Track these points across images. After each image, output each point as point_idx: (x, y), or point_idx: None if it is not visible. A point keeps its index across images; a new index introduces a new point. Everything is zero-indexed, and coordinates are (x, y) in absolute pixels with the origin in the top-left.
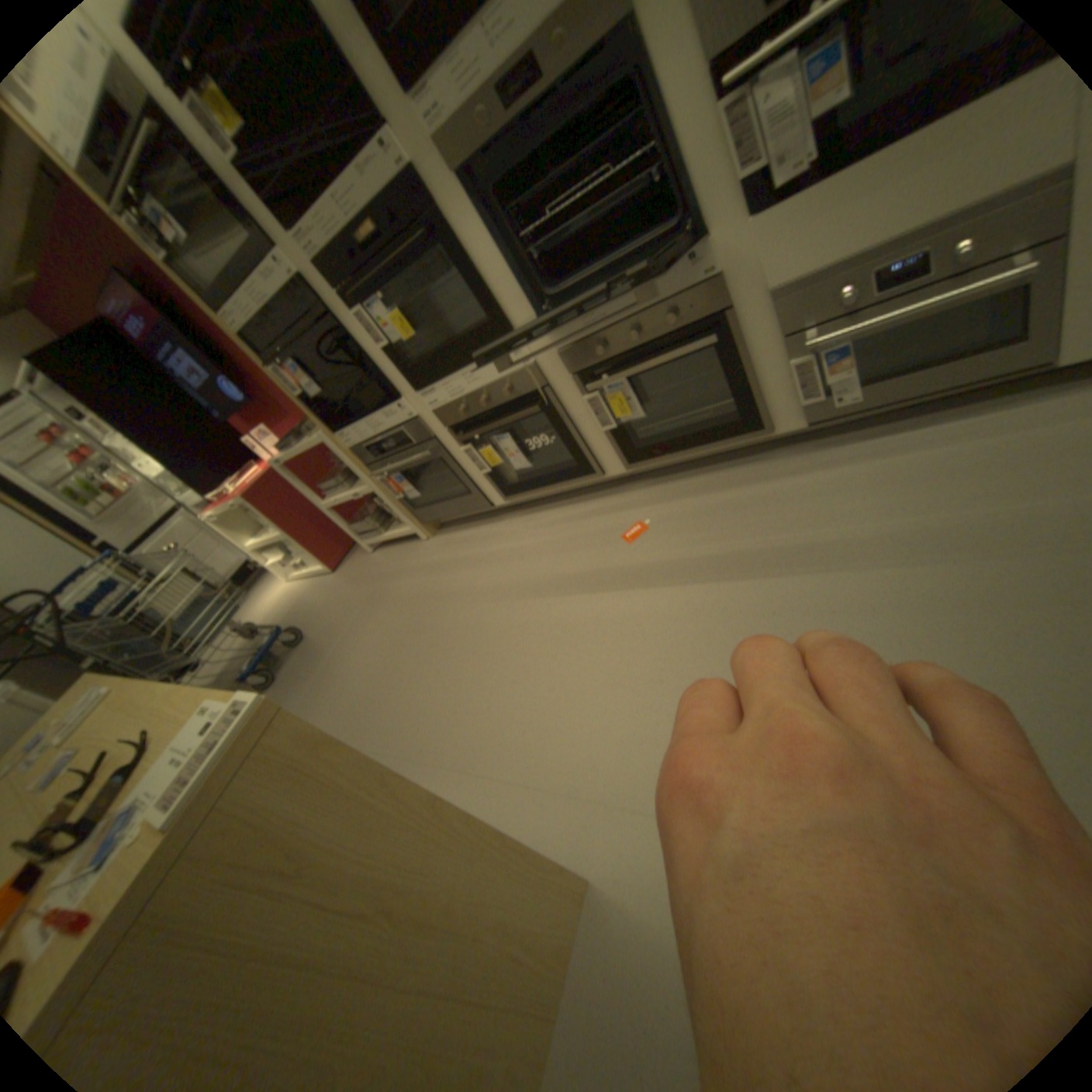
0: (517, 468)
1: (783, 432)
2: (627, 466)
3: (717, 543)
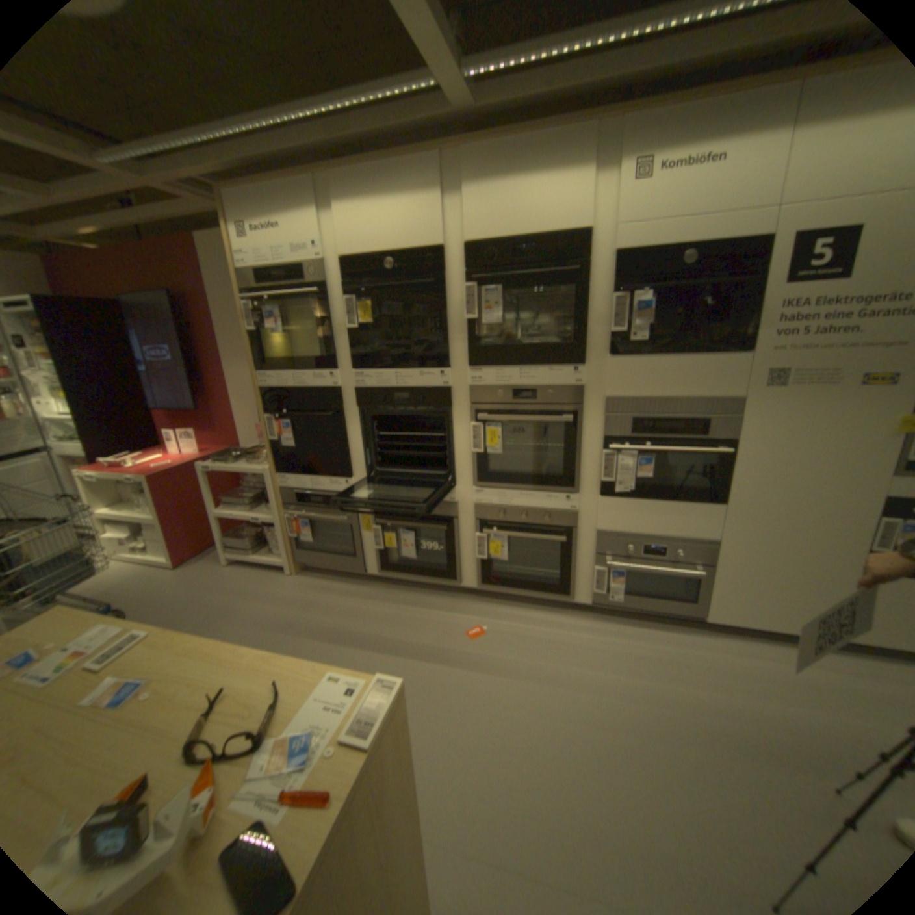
0: (401, 557)
1: (575, 604)
2: (477, 587)
3: (532, 663)
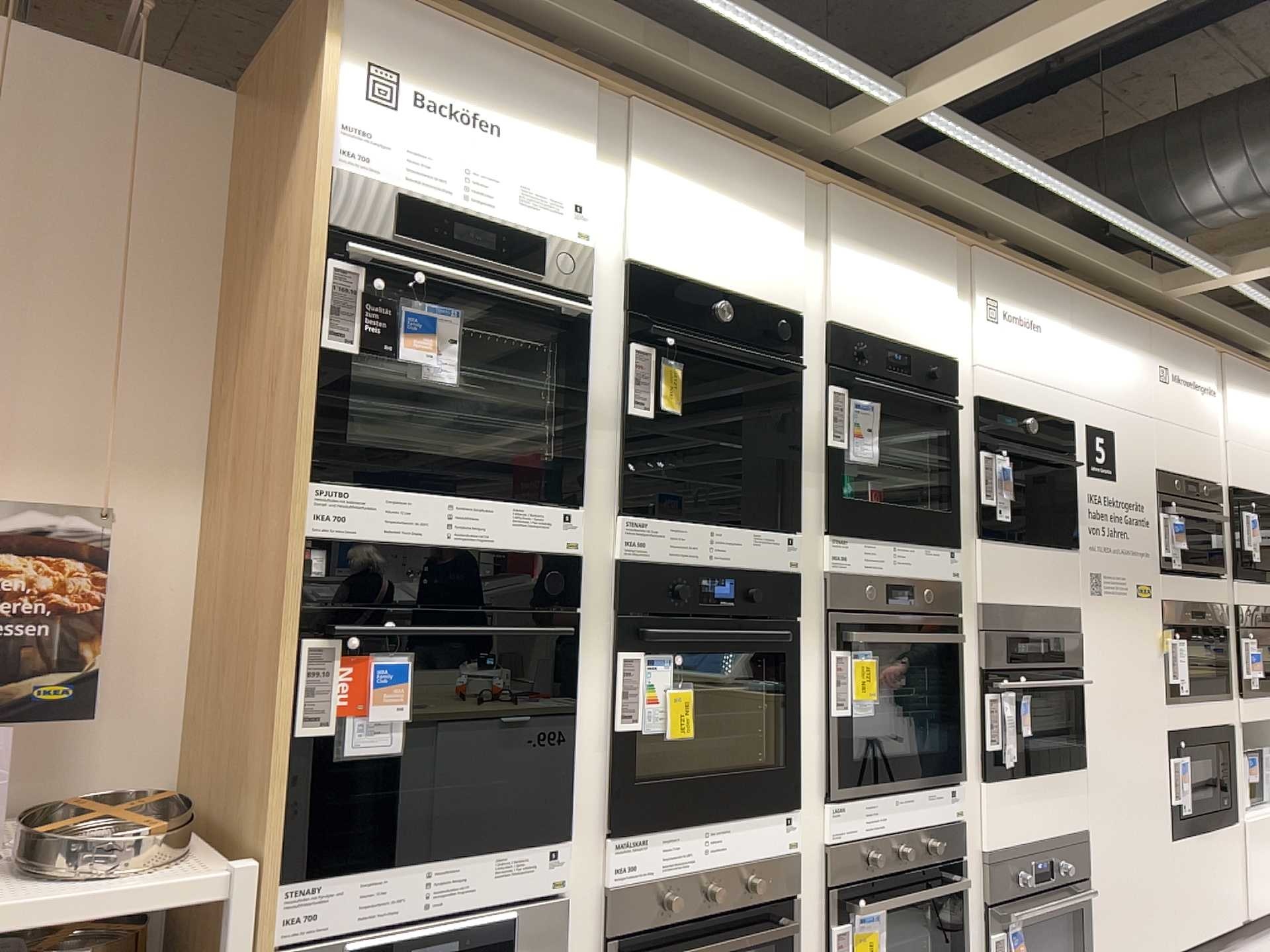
0: None
1: None
2: None
3: None
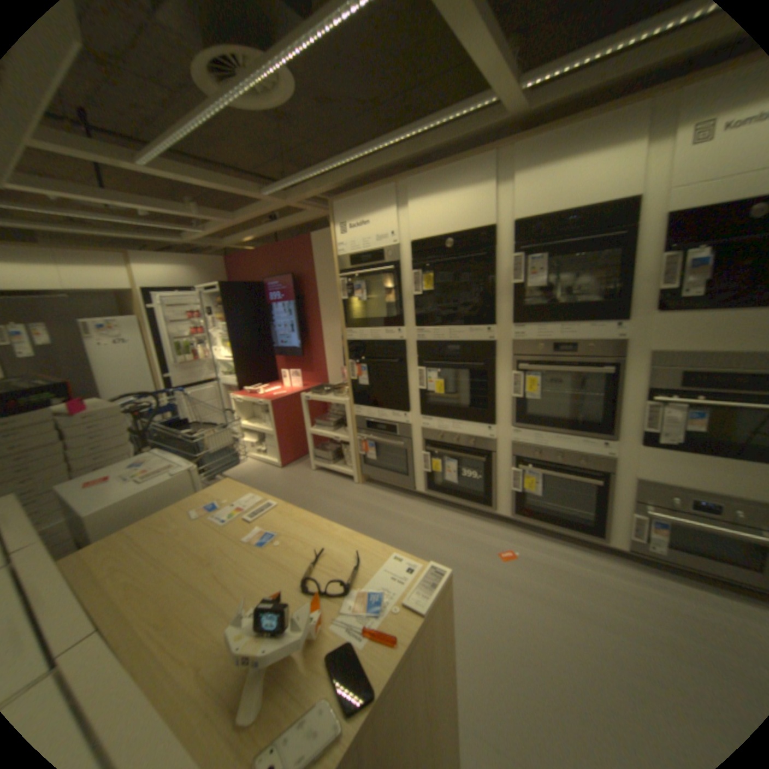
0: (444, 481)
1: (611, 549)
2: (510, 516)
3: (563, 595)
